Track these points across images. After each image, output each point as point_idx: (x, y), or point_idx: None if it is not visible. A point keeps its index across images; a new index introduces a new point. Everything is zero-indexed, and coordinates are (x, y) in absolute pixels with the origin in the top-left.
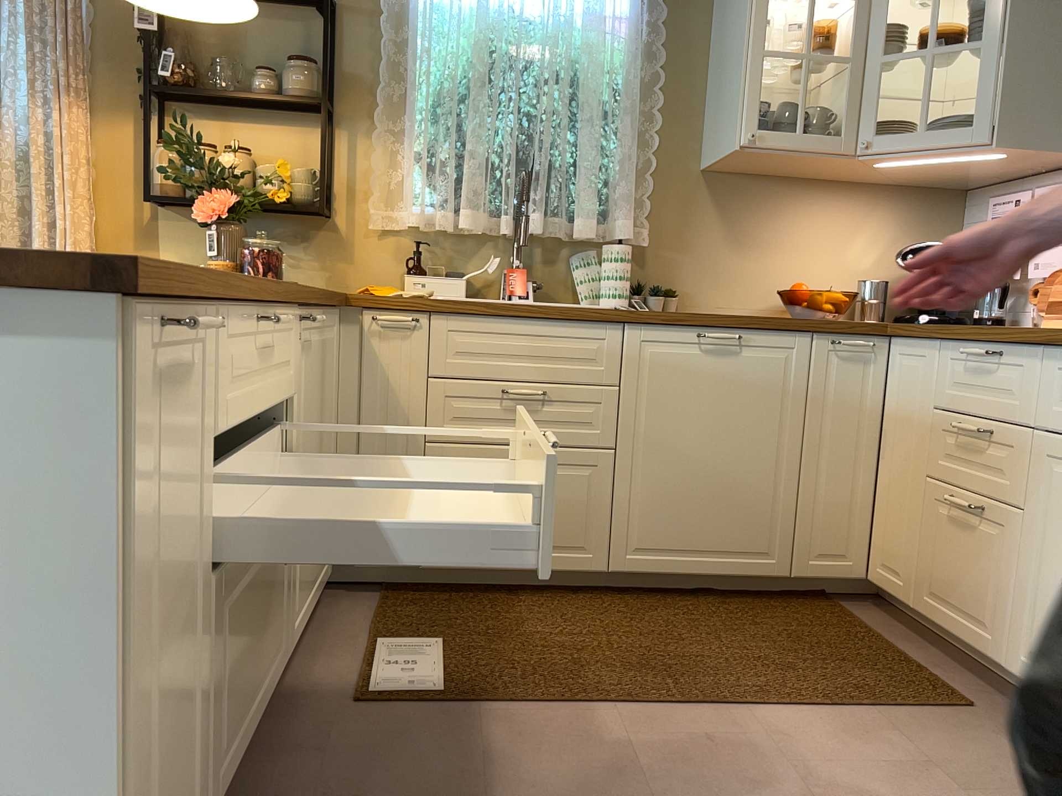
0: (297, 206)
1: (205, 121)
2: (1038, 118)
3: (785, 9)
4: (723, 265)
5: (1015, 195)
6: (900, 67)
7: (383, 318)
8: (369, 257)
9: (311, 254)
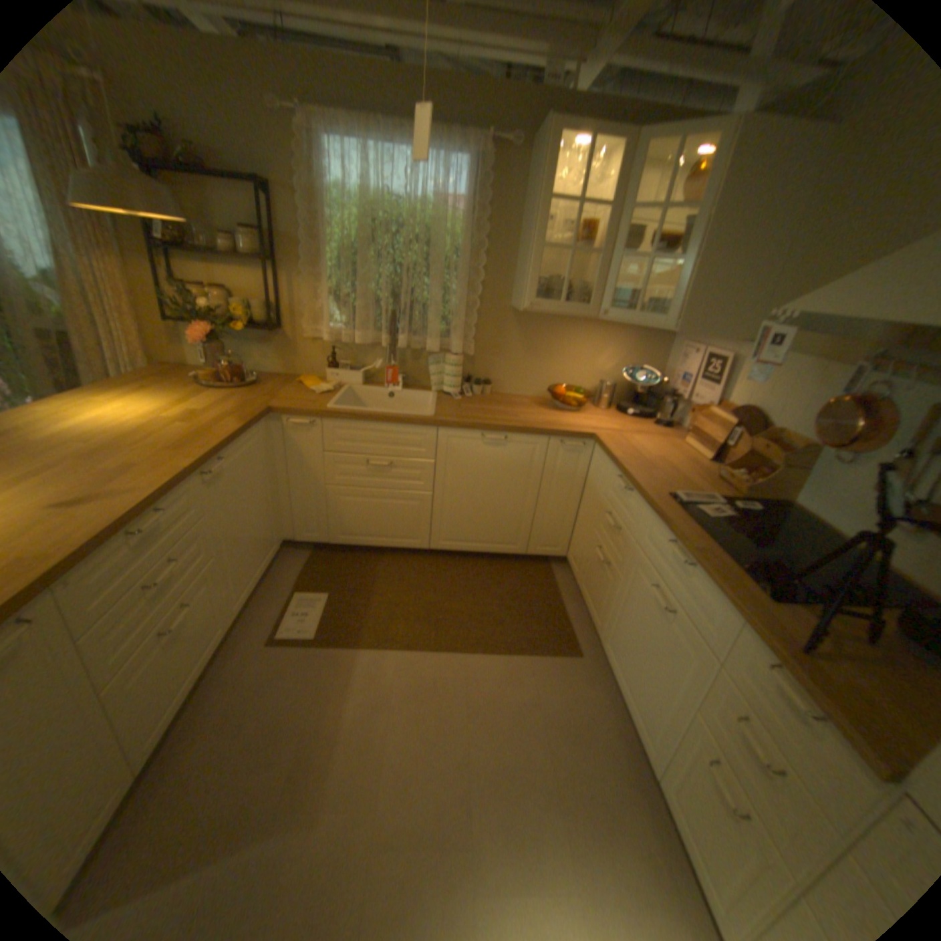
0: (257, 323)
1: (193, 262)
2: (709, 315)
3: (576, 193)
4: (520, 366)
5: (697, 345)
6: (649, 239)
7: (293, 422)
8: (306, 353)
9: (272, 350)
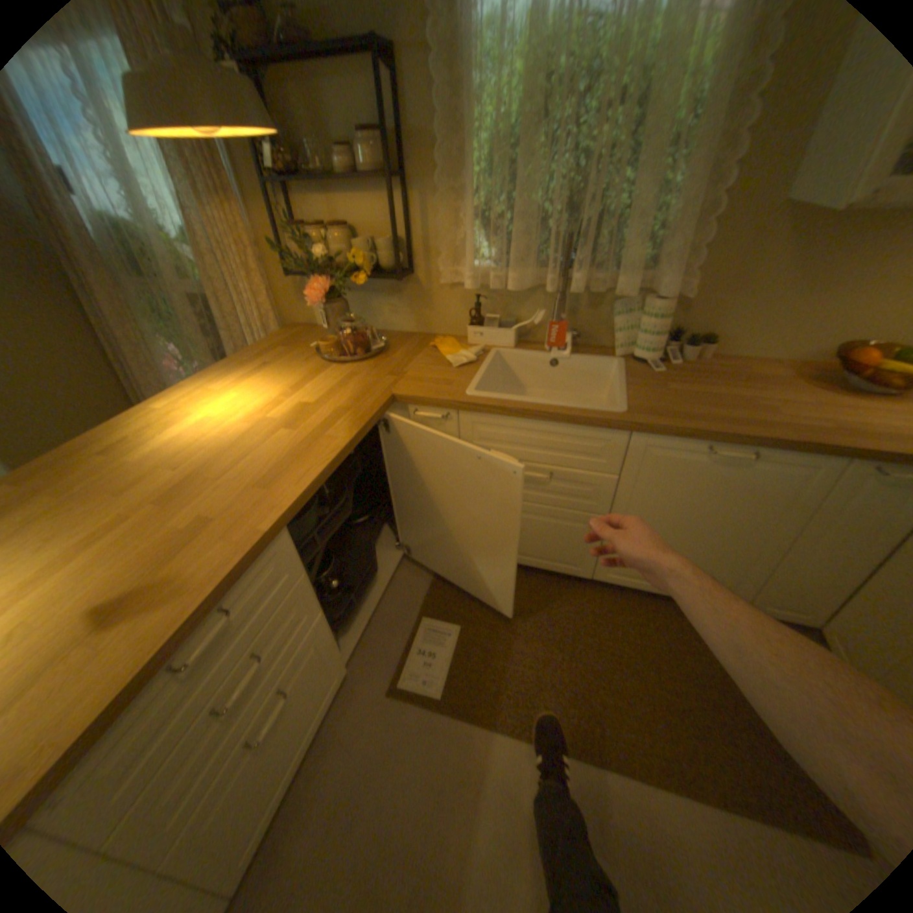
0: (384, 269)
1: (311, 194)
2: None
3: None
4: (779, 309)
5: None
6: None
7: (421, 415)
8: (443, 305)
9: (402, 303)
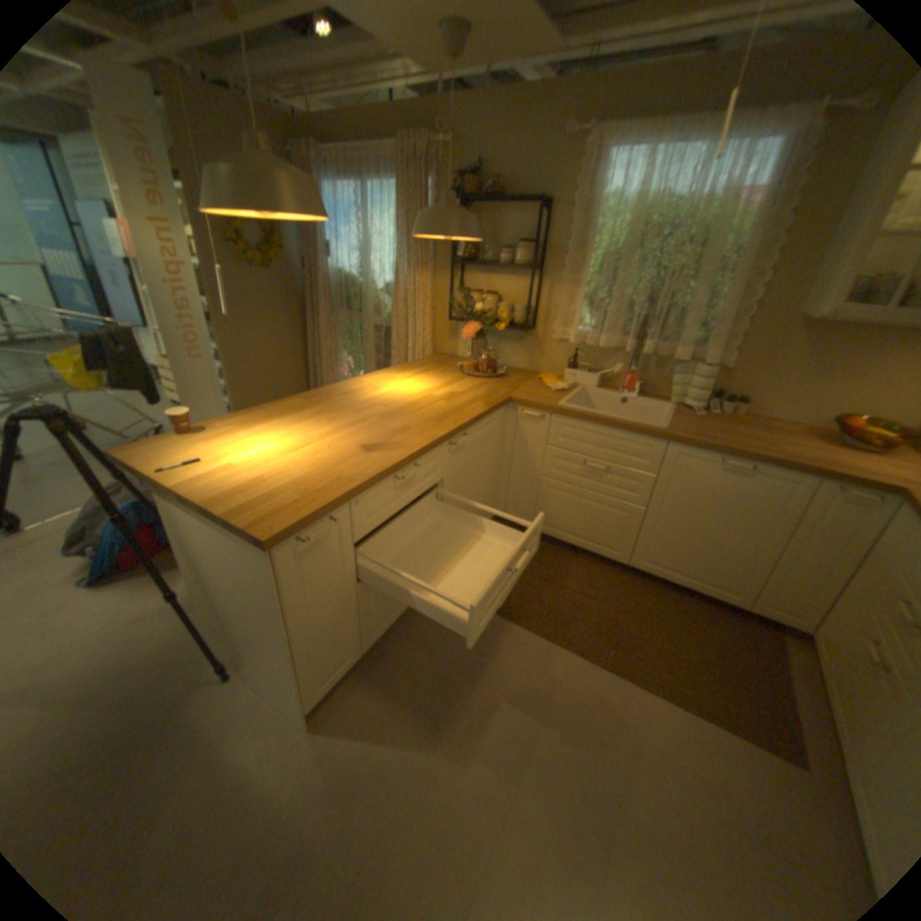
0: (516, 324)
1: (479, 273)
2: None
3: None
4: (799, 385)
5: None
6: None
7: (526, 413)
8: (551, 353)
9: (522, 348)
